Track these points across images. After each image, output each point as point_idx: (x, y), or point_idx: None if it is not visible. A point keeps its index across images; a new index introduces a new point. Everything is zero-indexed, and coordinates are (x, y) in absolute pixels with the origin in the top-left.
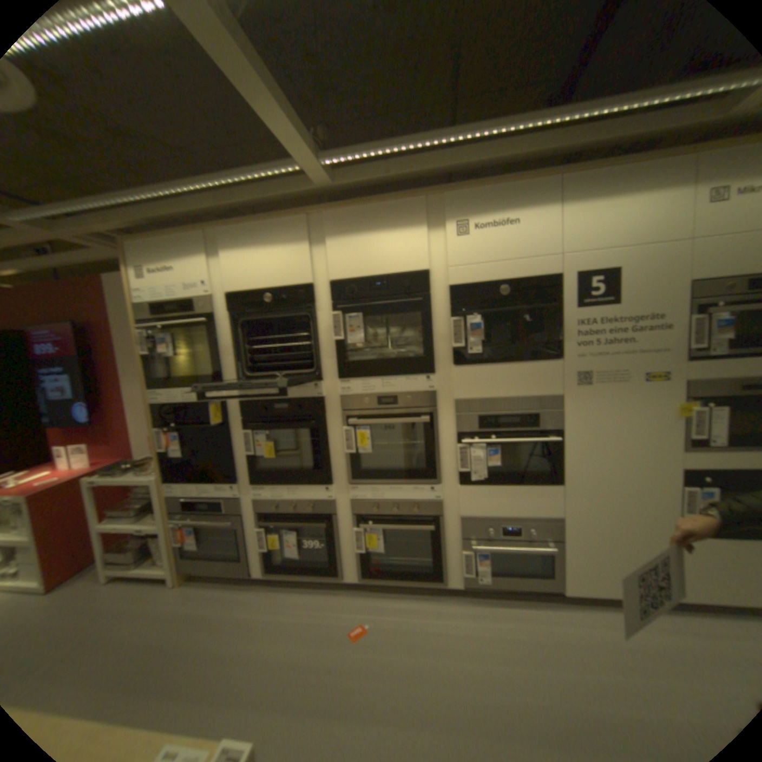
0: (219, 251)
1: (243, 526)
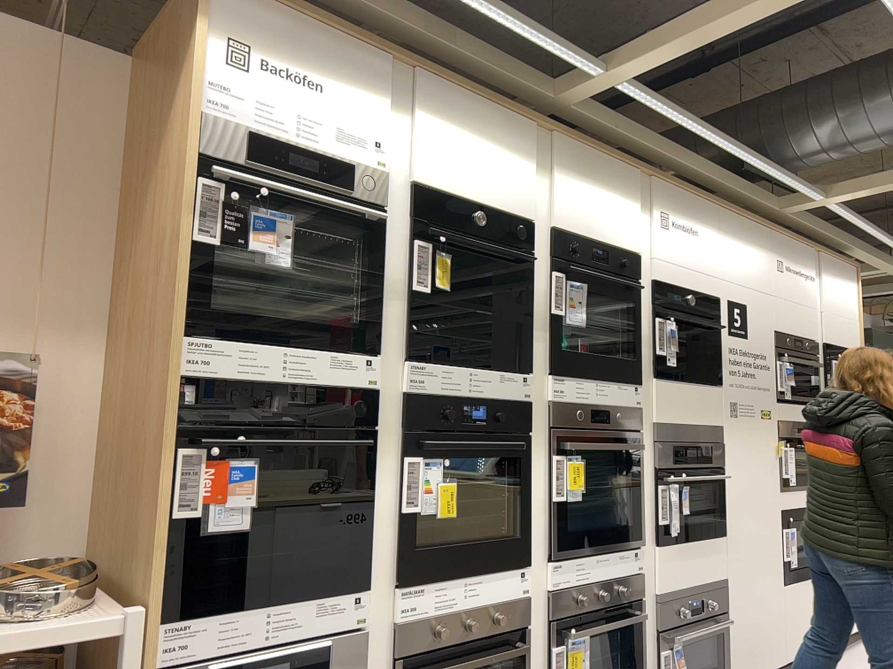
0: (422, 115)
1: None
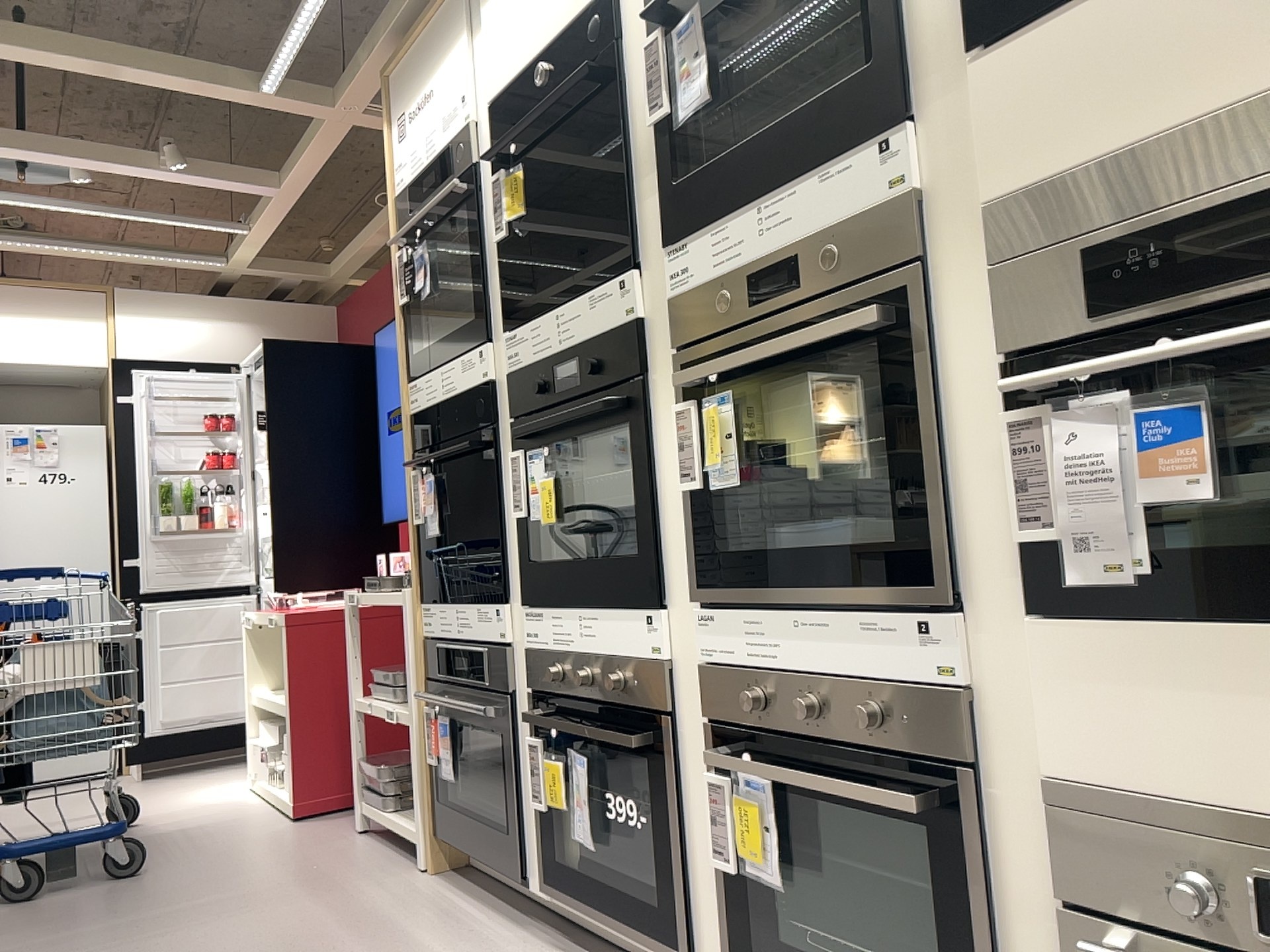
0: (481, 7)
1: (517, 723)
